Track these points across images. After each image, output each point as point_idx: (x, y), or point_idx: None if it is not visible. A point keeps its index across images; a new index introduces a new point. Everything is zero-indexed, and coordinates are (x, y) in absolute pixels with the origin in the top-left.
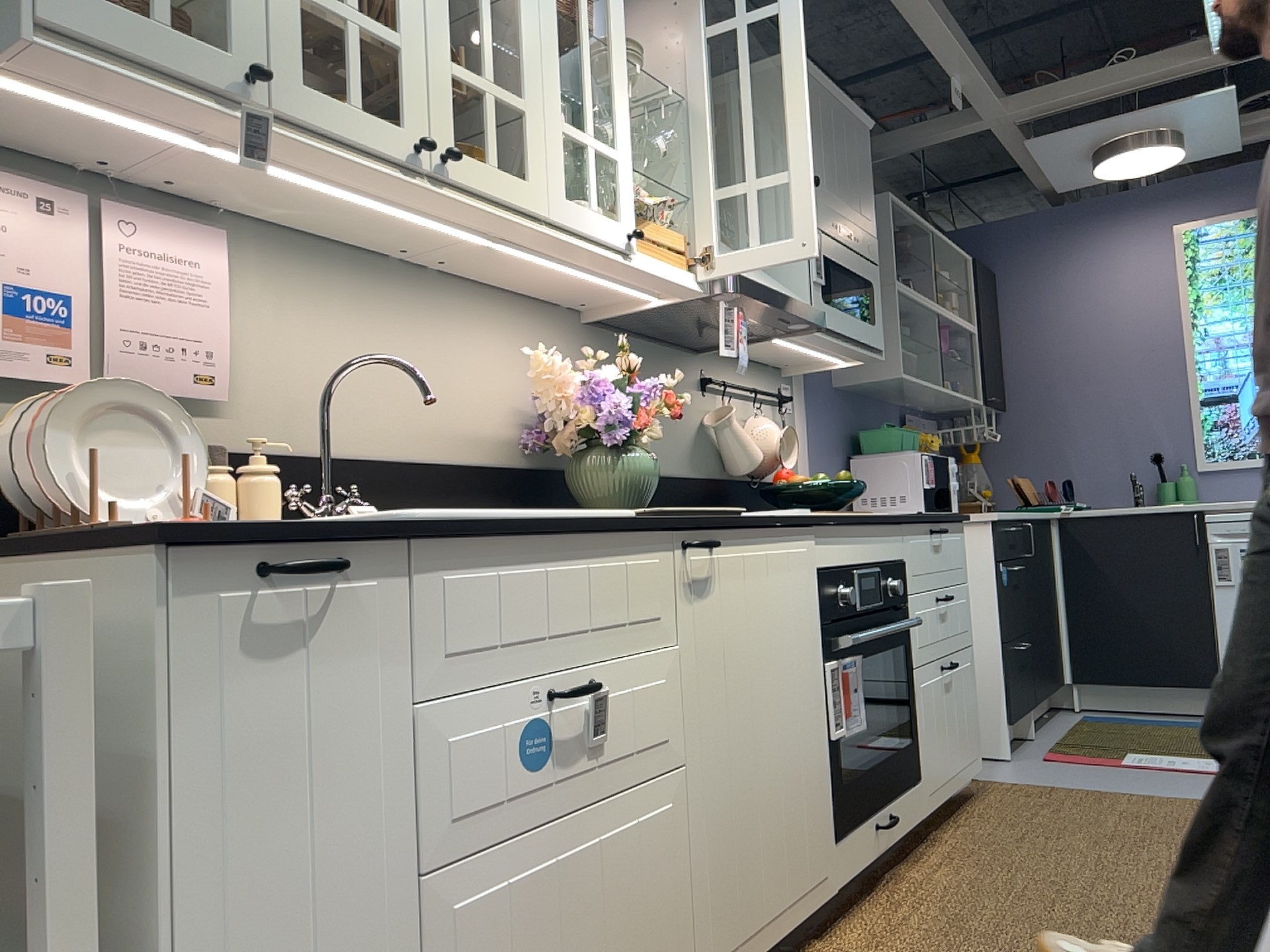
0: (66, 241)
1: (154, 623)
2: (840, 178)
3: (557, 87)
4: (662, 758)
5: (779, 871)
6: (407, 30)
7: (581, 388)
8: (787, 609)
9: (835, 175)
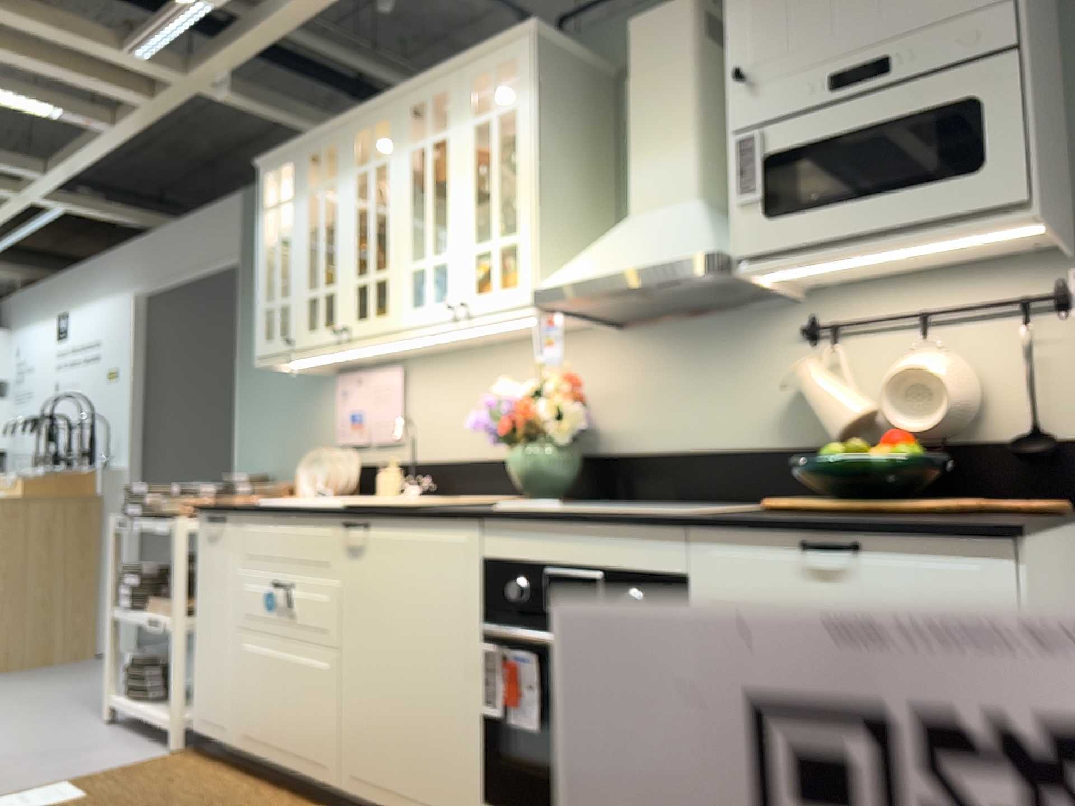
0: (362, 391)
1: (197, 530)
2: (839, 0)
3: (406, 245)
4: (324, 638)
5: (407, 770)
6: (338, 279)
7: (487, 409)
8: (433, 583)
9: (823, 6)
